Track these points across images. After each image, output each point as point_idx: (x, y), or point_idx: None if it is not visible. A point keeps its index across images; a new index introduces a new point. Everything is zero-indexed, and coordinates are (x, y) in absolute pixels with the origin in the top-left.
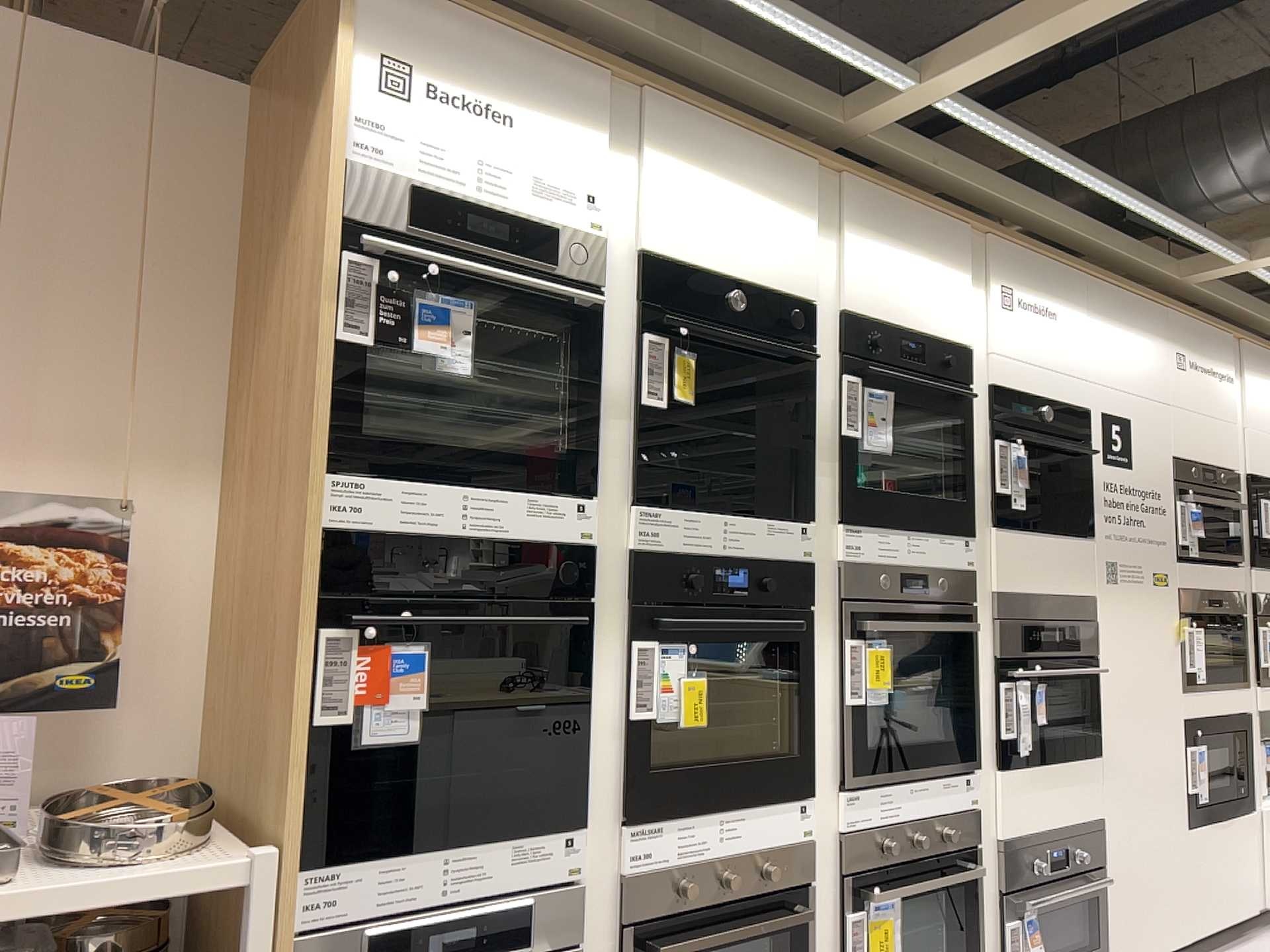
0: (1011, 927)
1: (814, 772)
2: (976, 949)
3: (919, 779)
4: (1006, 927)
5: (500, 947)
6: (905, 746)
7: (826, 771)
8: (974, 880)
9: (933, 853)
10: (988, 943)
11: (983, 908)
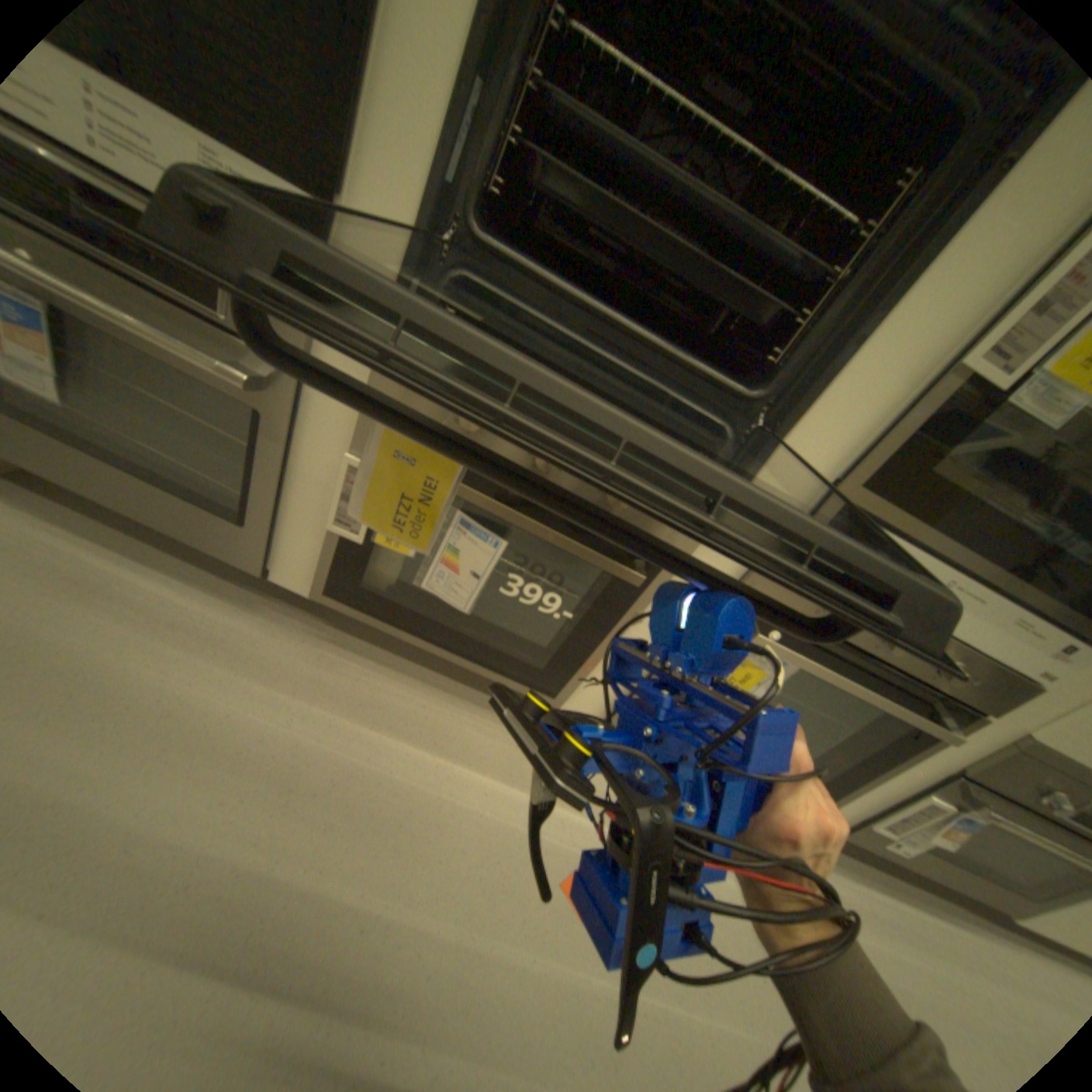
0: (937, 807)
1: (803, 434)
2: (866, 782)
3: (986, 584)
4: (931, 802)
5: (187, 290)
6: (1017, 533)
7: (826, 448)
8: (942, 738)
9: (908, 672)
10: (890, 790)
11: (921, 766)
